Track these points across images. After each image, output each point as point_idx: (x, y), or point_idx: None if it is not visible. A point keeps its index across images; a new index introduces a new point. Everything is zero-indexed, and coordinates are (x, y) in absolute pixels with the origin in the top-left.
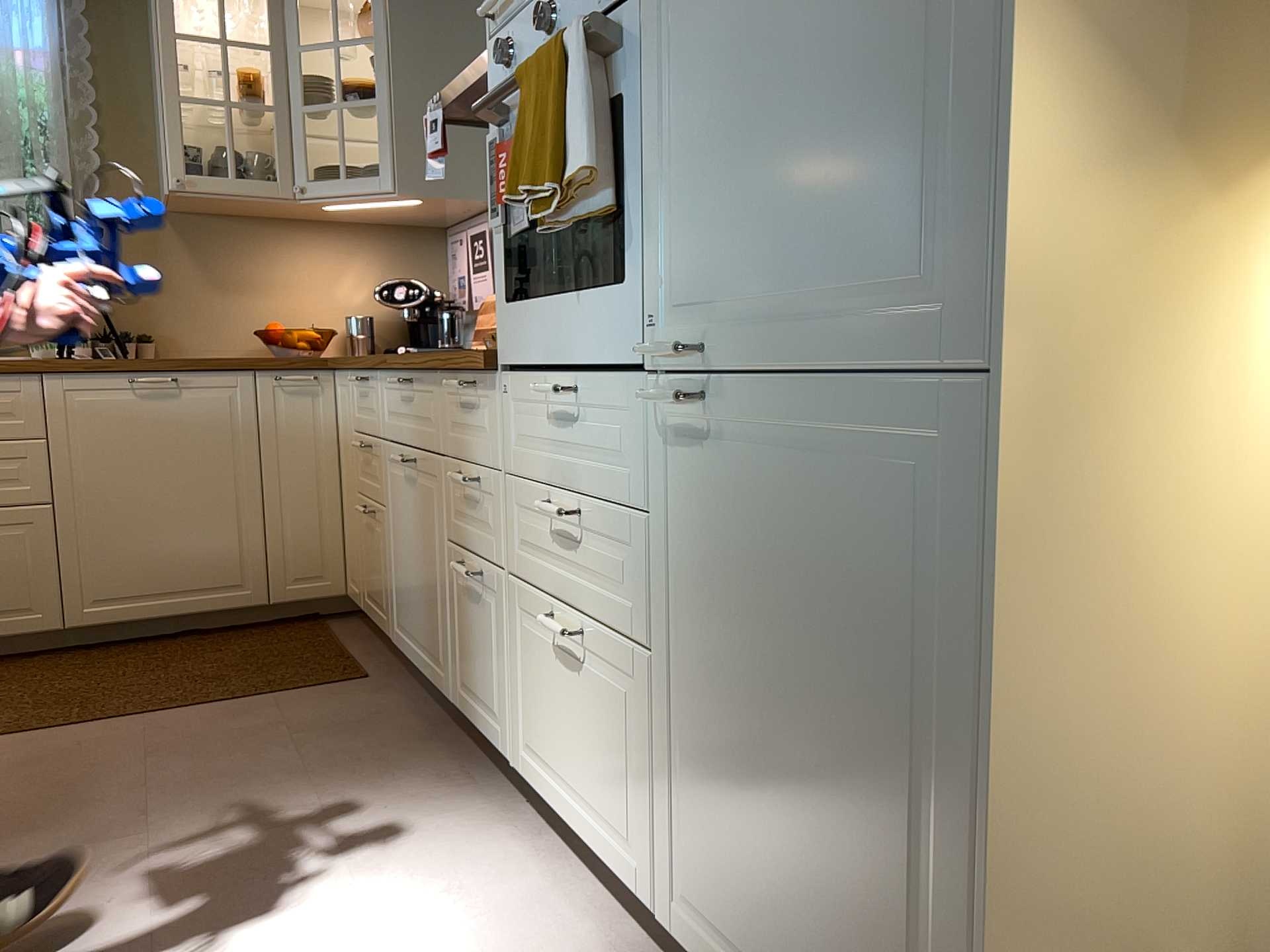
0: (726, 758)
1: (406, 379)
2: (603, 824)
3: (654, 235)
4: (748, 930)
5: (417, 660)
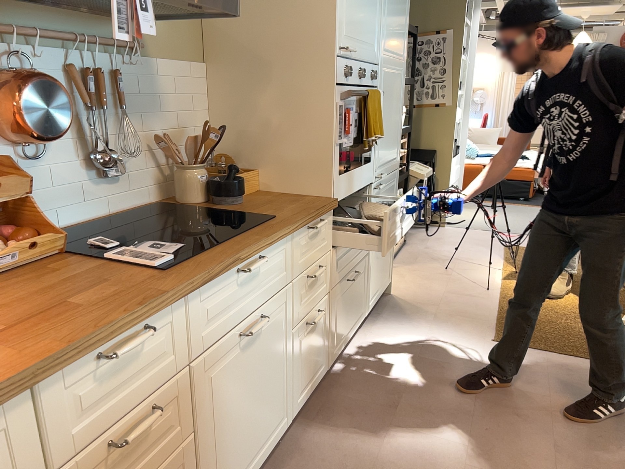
0: (376, 255)
1: (260, 257)
2: (355, 318)
3: (374, 150)
4: (377, 283)
5: (253, 466)
